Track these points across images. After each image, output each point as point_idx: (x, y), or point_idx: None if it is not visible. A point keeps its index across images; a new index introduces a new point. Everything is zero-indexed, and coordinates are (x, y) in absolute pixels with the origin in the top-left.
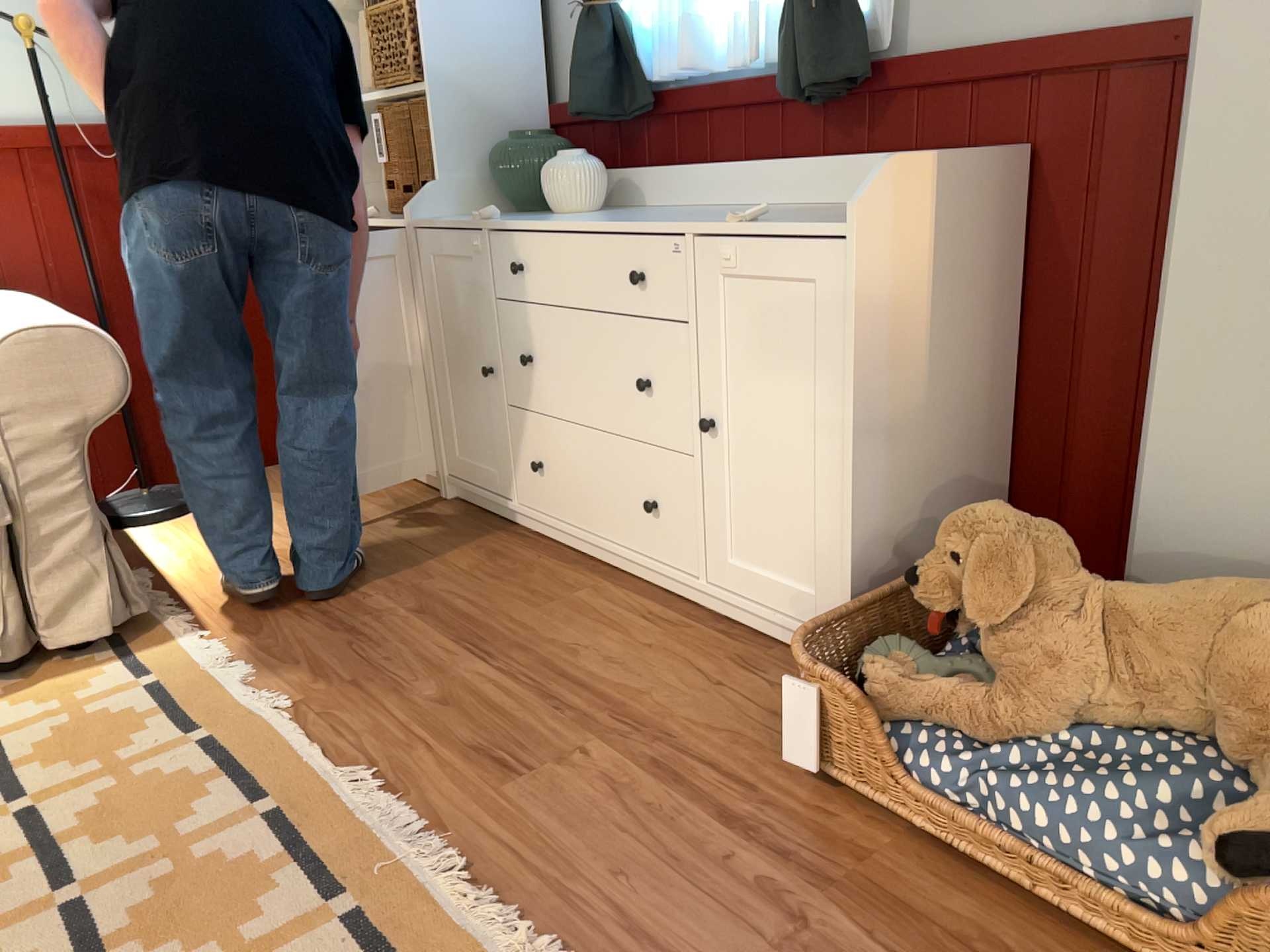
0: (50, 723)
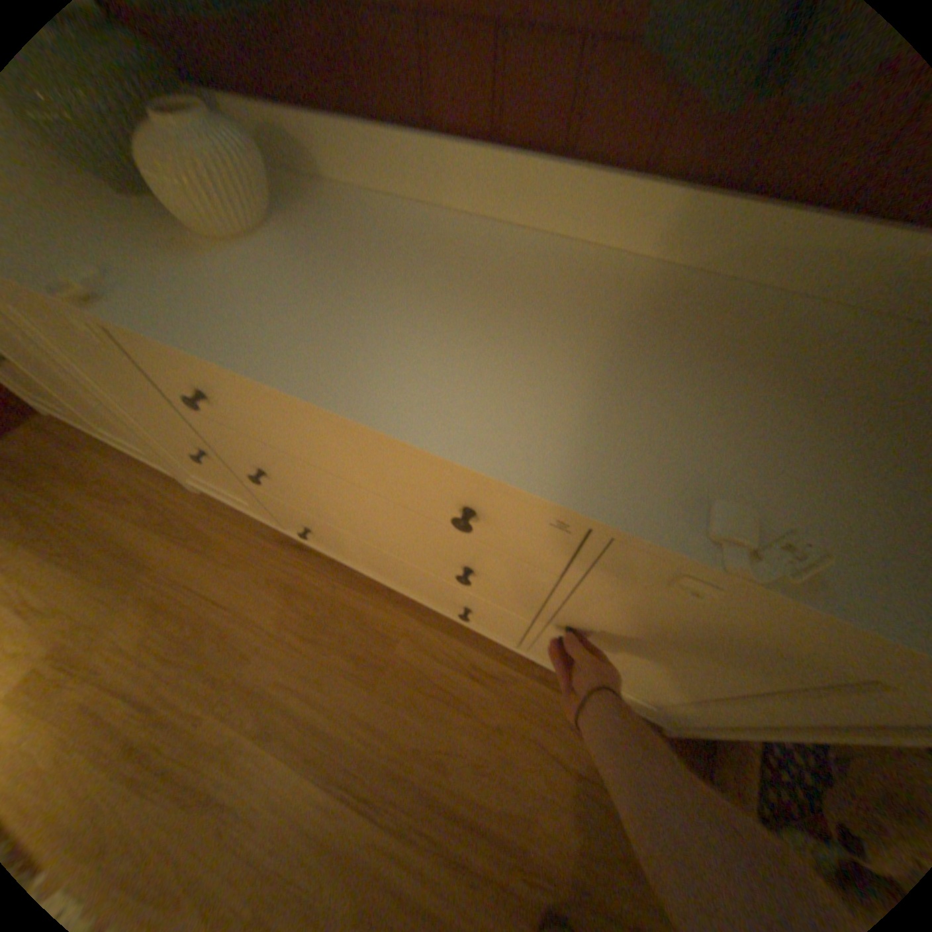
0: None
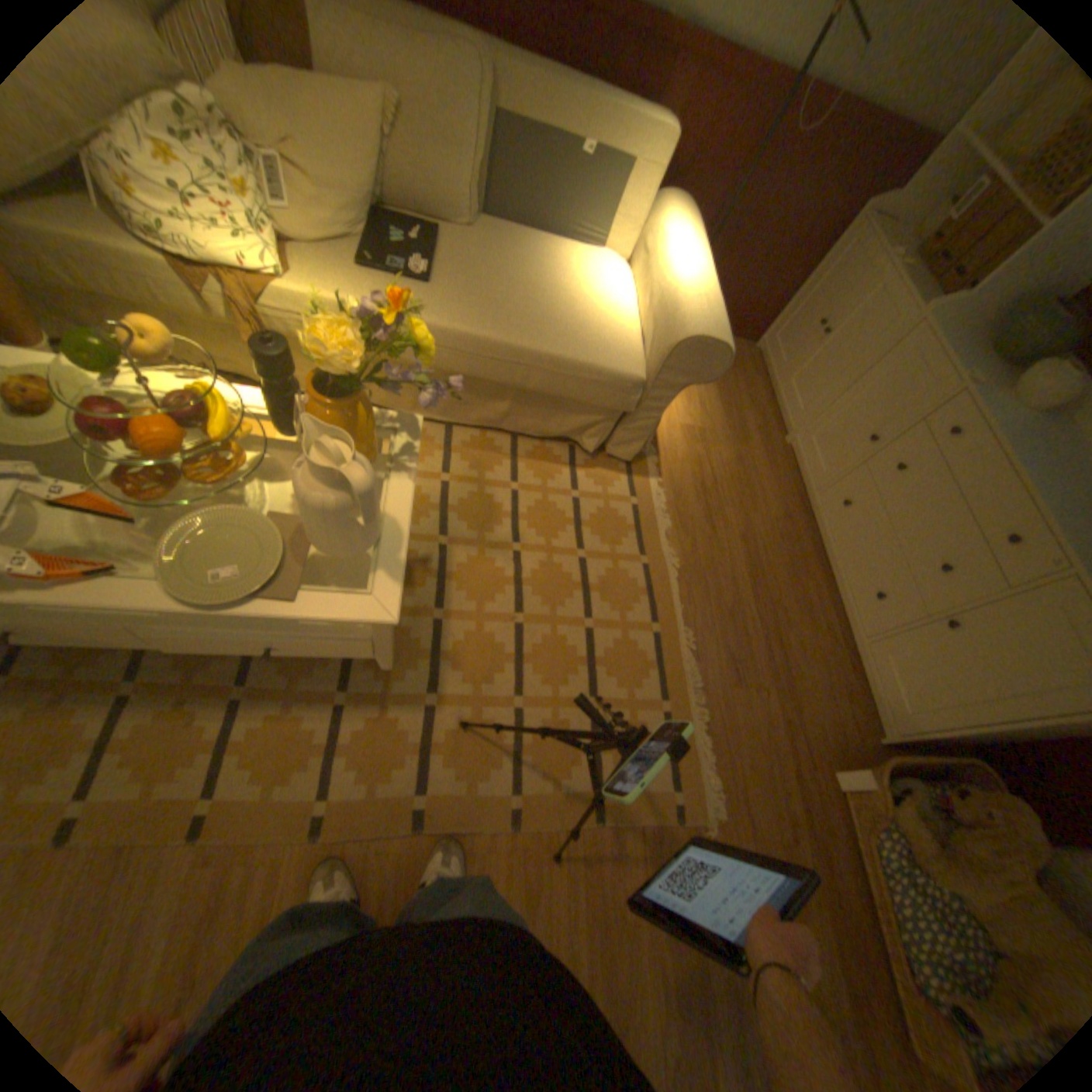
0: (595, 505)
